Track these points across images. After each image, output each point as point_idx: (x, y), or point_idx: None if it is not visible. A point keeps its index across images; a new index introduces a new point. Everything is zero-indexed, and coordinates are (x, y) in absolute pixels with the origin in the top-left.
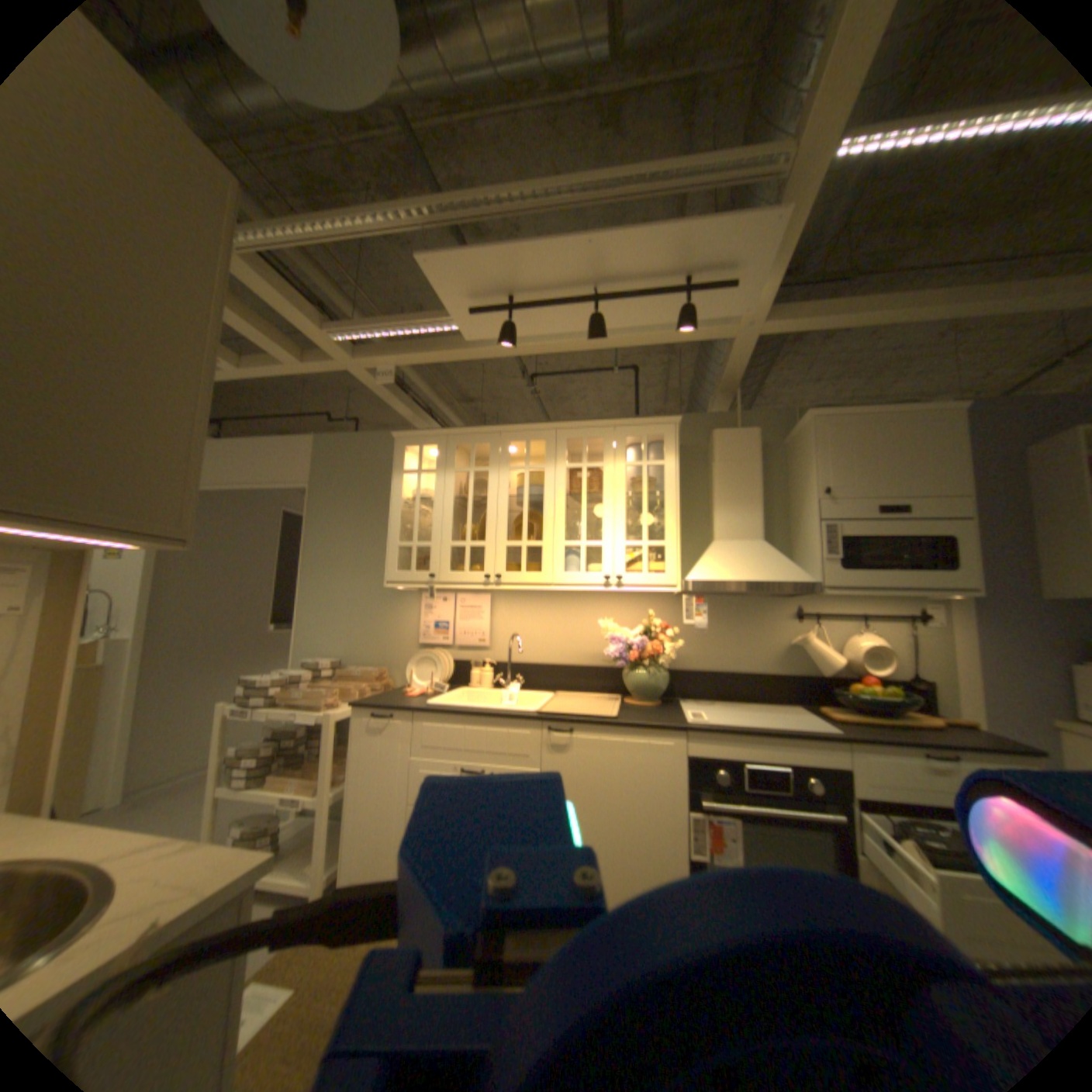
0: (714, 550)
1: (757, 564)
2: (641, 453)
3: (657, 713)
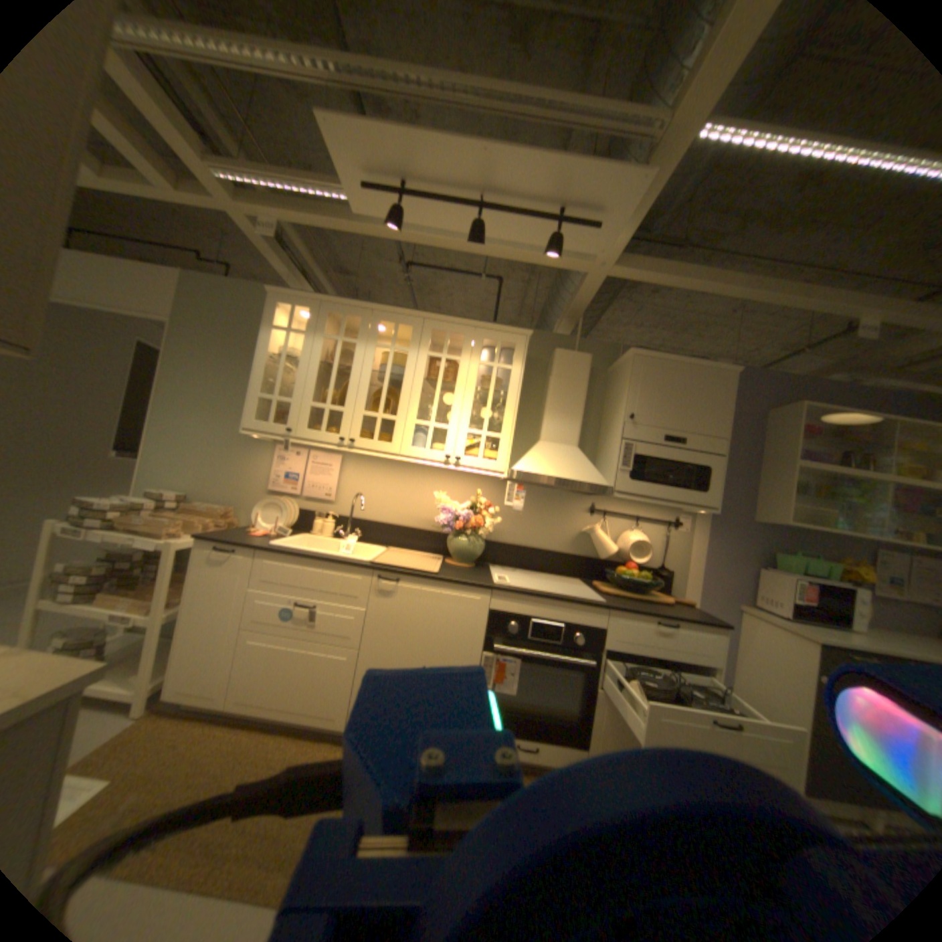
0: (538, 449)
1: (568, 466)
2: (493, 356)
3: (470, 574)
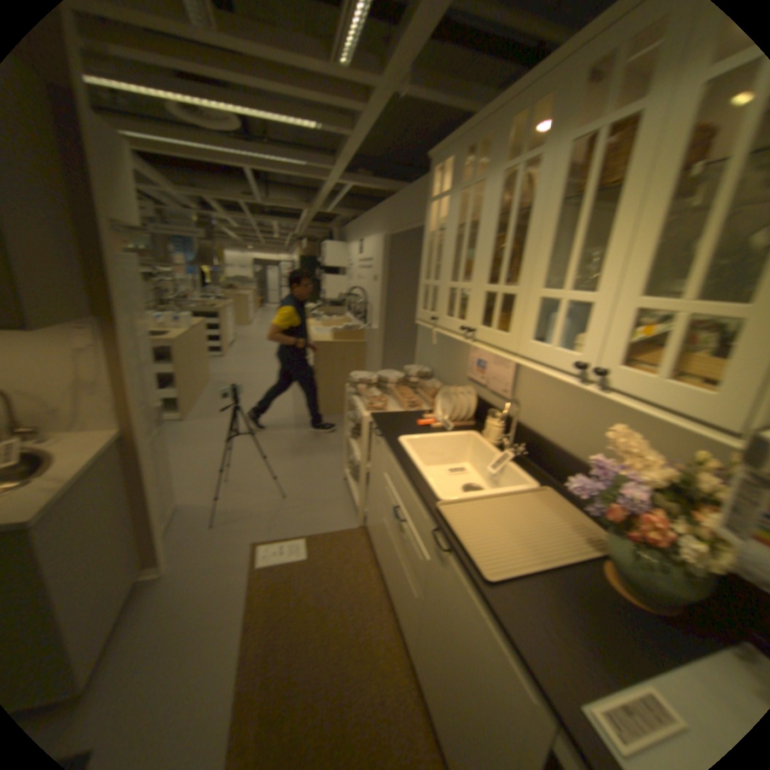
0: None
1: None
2: None
3: (599, 634)
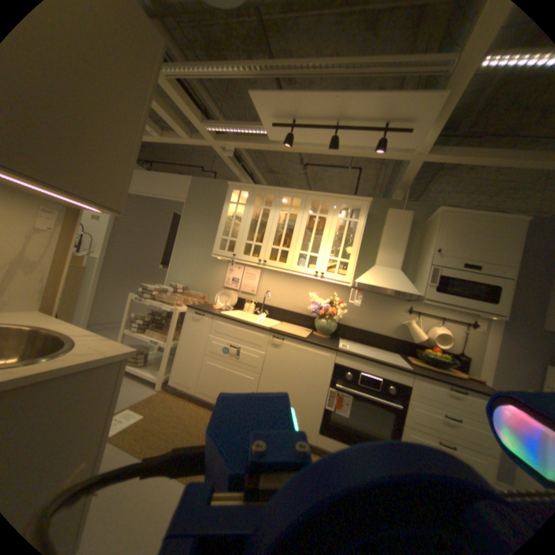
0: (374, 270)
1: (393, 281)
2: (349, 214)
3: (326, 341)
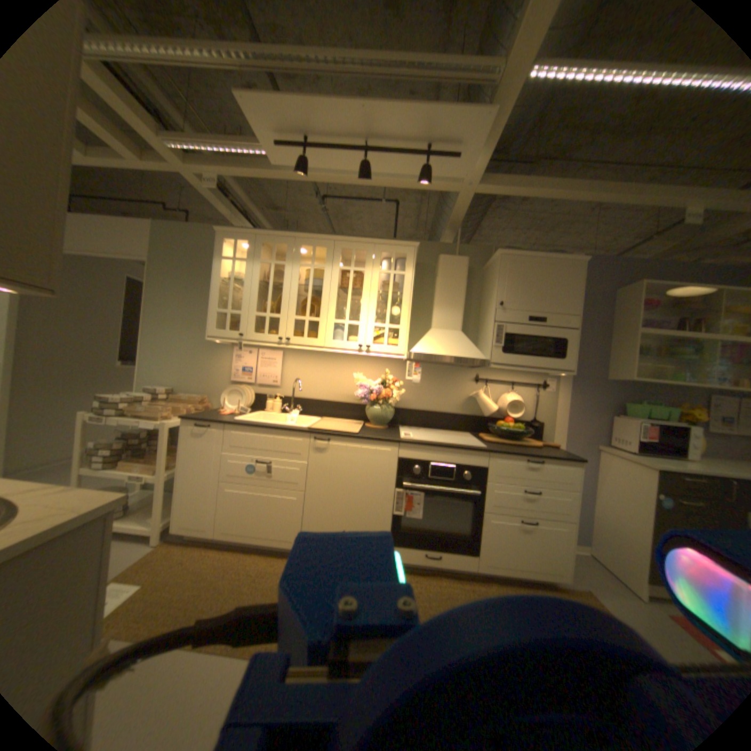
0: (430, 335)
1: (454, 346)
2: (392, 265)
3: (383, 433)
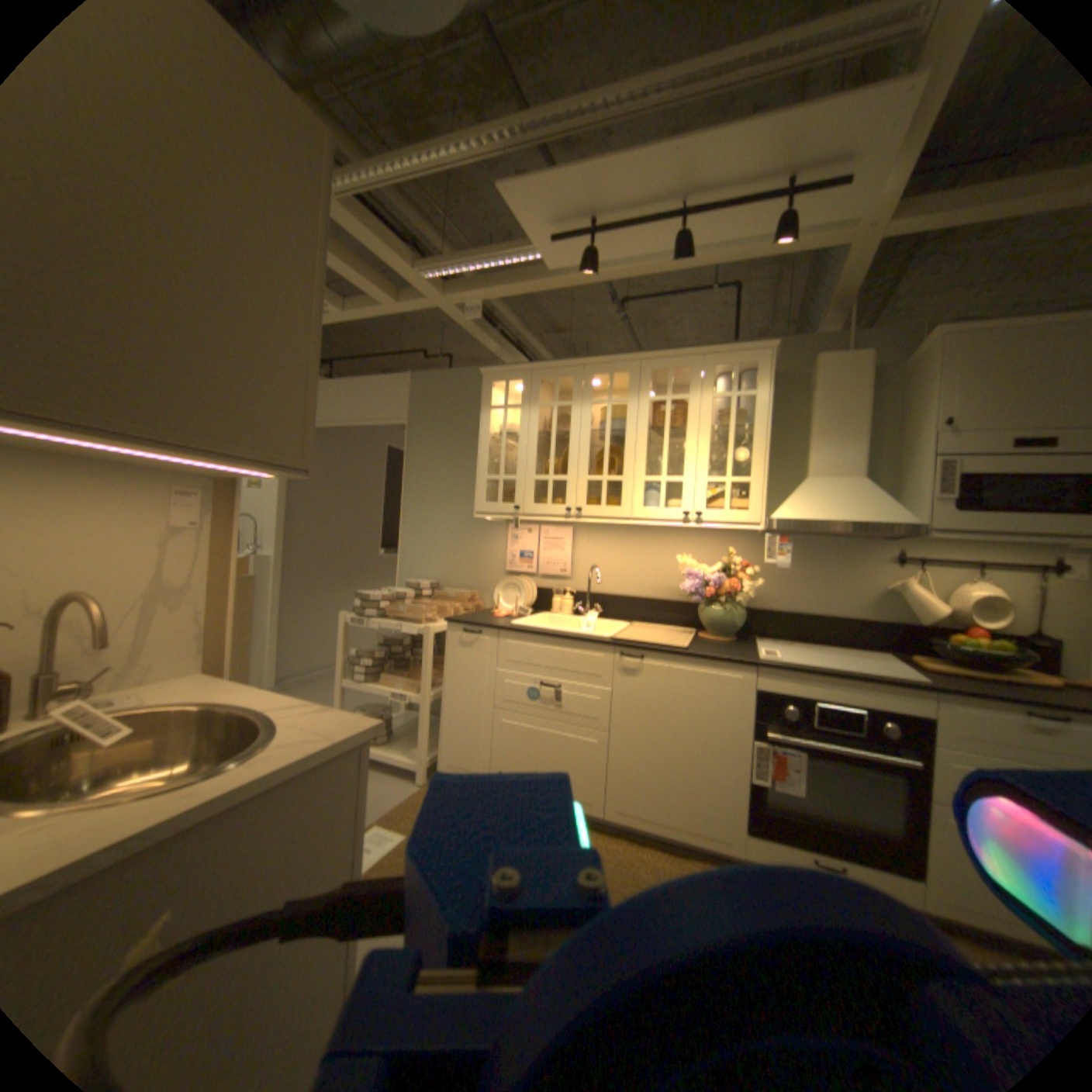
0: (808, 487)
1: (855, 503)
2: (734, 382)
3: (731, 649)
